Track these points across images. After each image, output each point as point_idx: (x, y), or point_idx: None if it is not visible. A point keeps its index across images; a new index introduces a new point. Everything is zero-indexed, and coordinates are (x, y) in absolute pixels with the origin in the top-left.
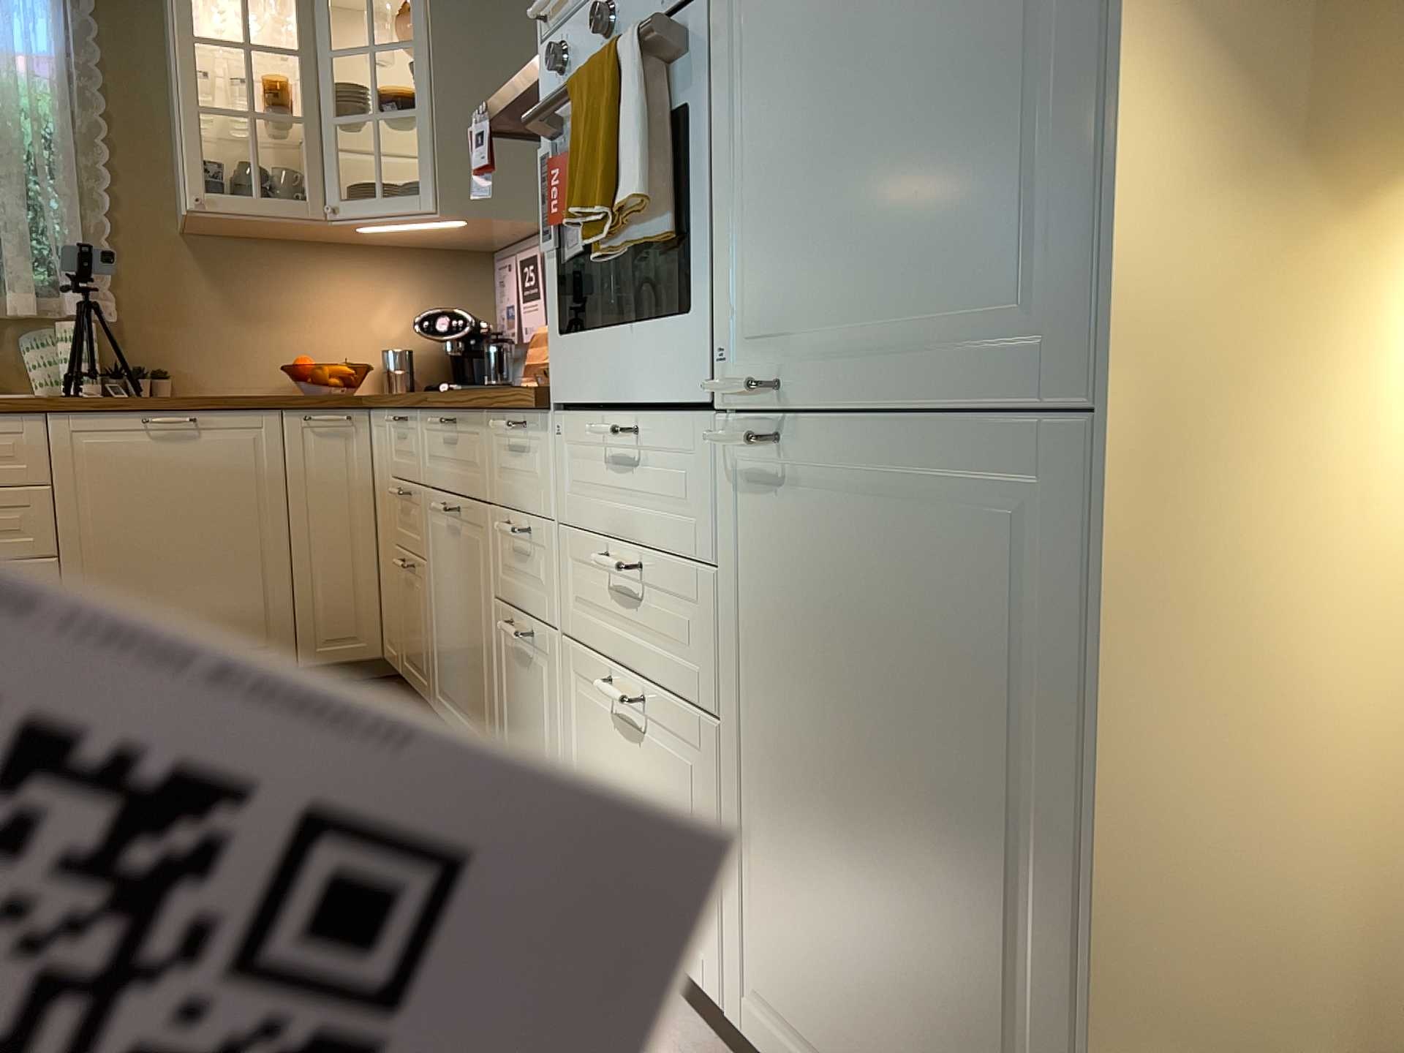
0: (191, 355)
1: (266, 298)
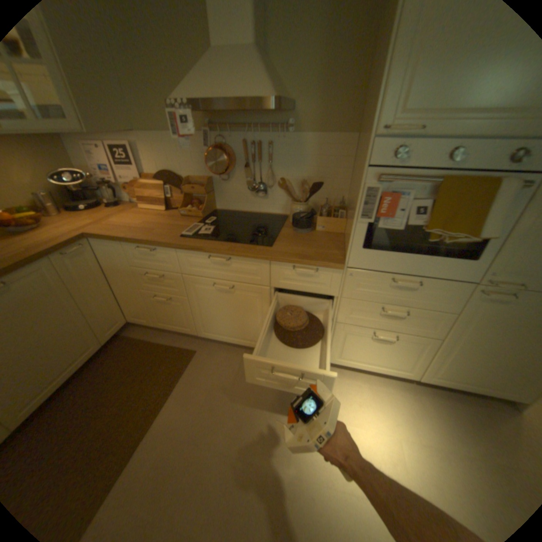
0: None
1: None
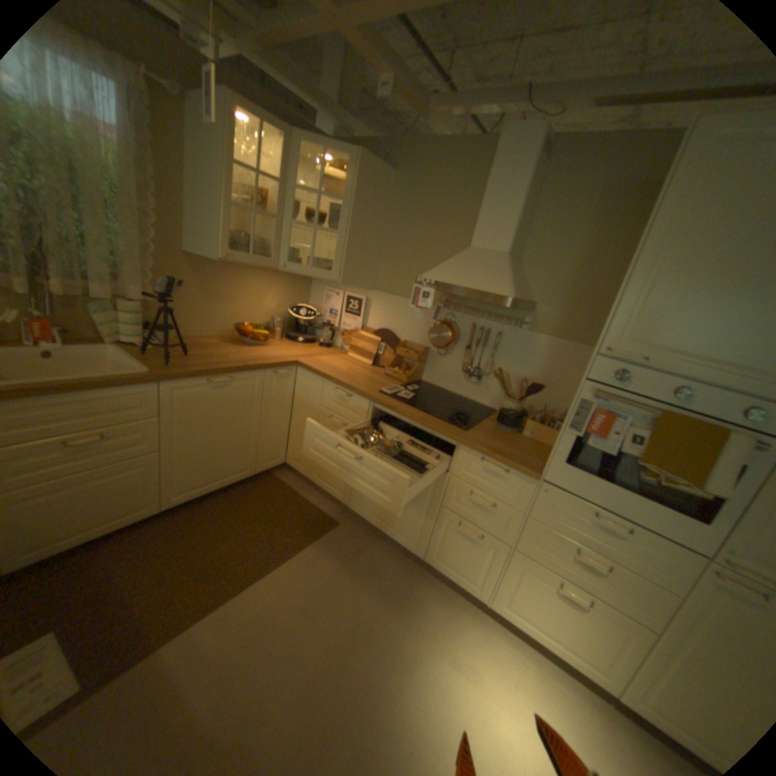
0: (183, 318)
1: (221, 290)
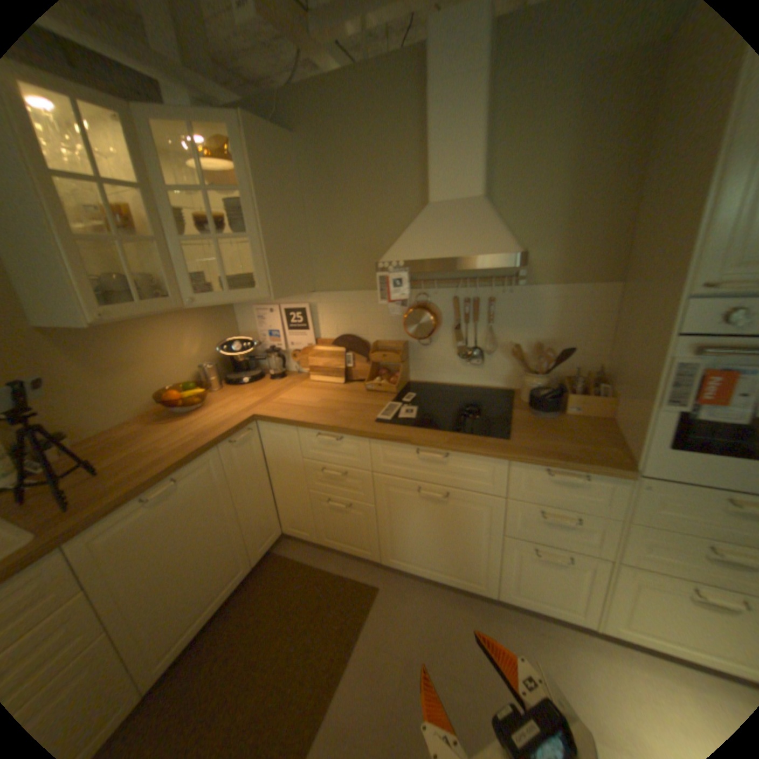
0: (75, 413)
1: (117, 356)
